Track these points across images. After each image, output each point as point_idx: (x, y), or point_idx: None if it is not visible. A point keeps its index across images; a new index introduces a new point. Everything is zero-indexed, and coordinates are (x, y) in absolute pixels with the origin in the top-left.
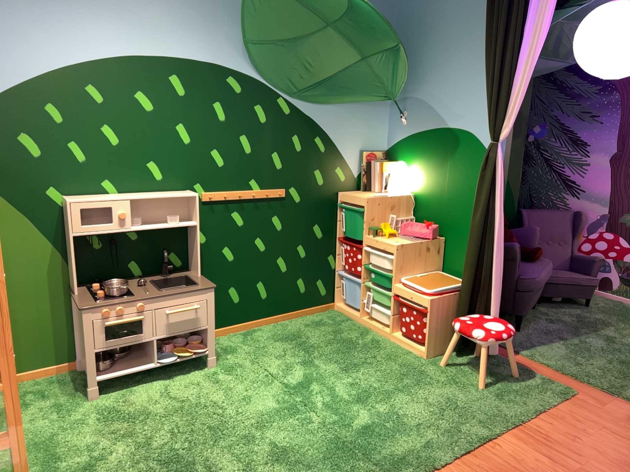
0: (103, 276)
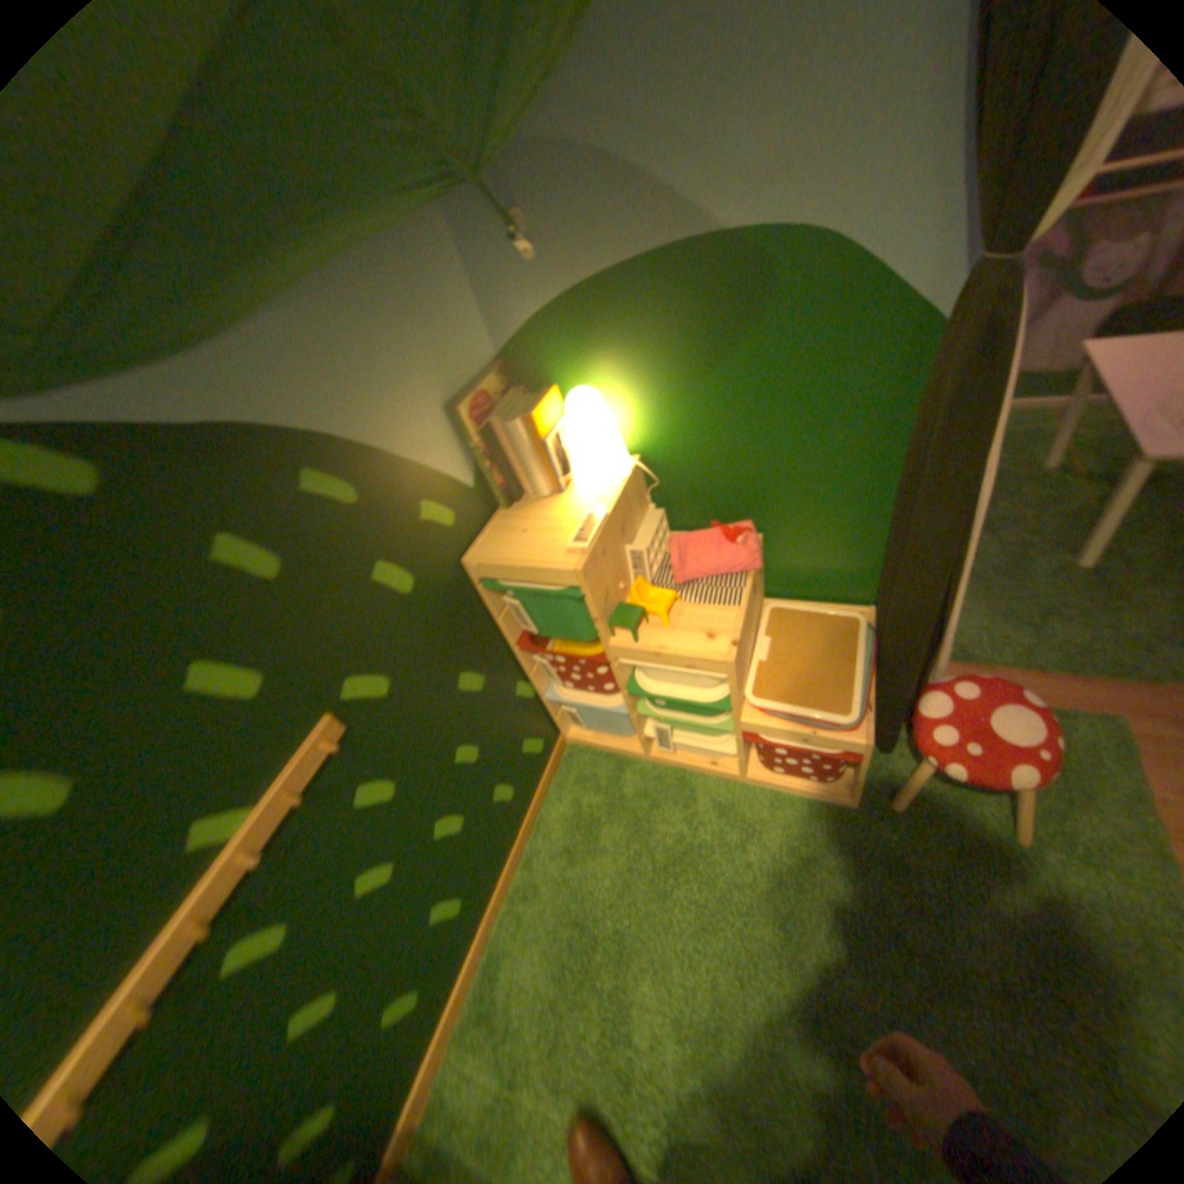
0: None
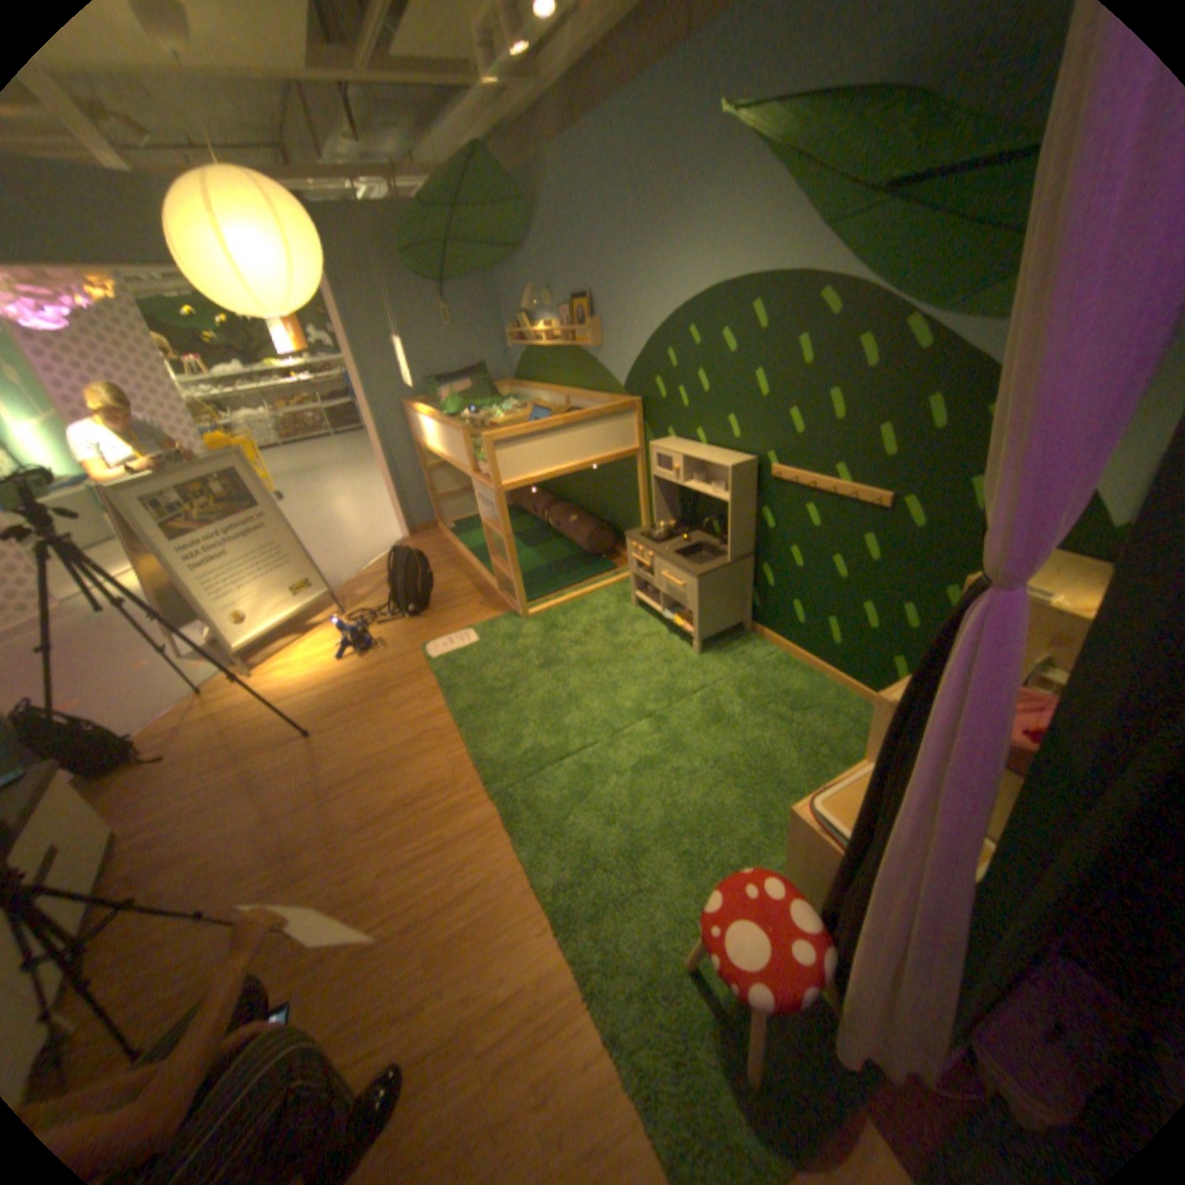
0: (694, 522)
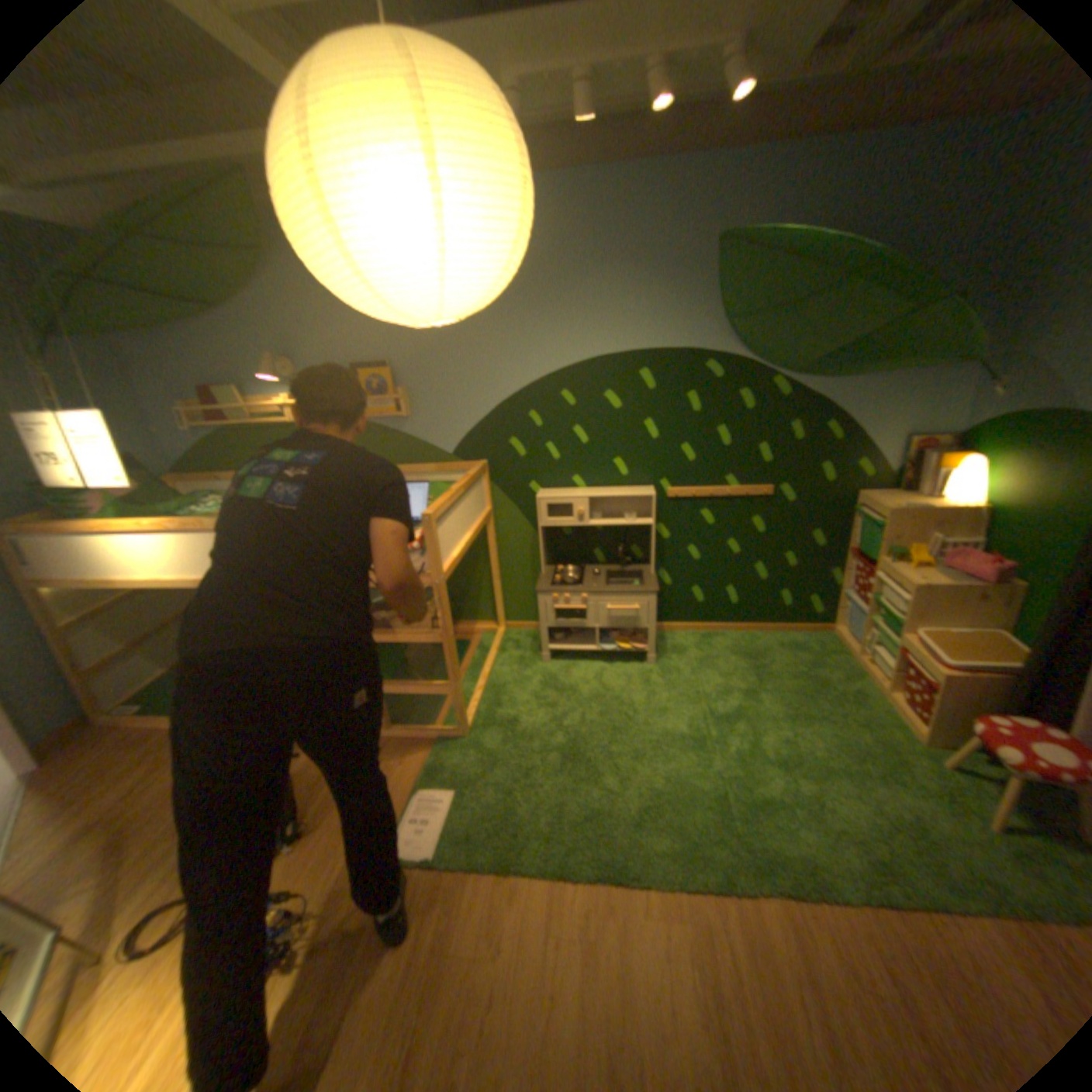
0: (572, 560)
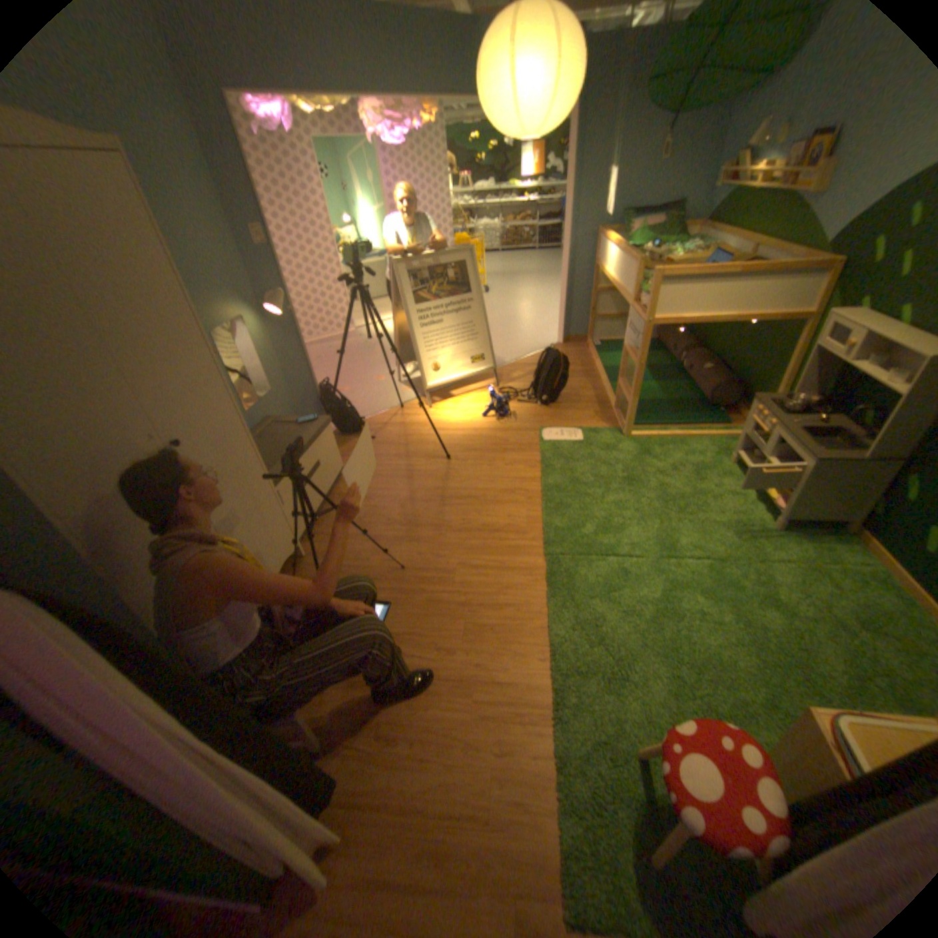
0: (844, 404)
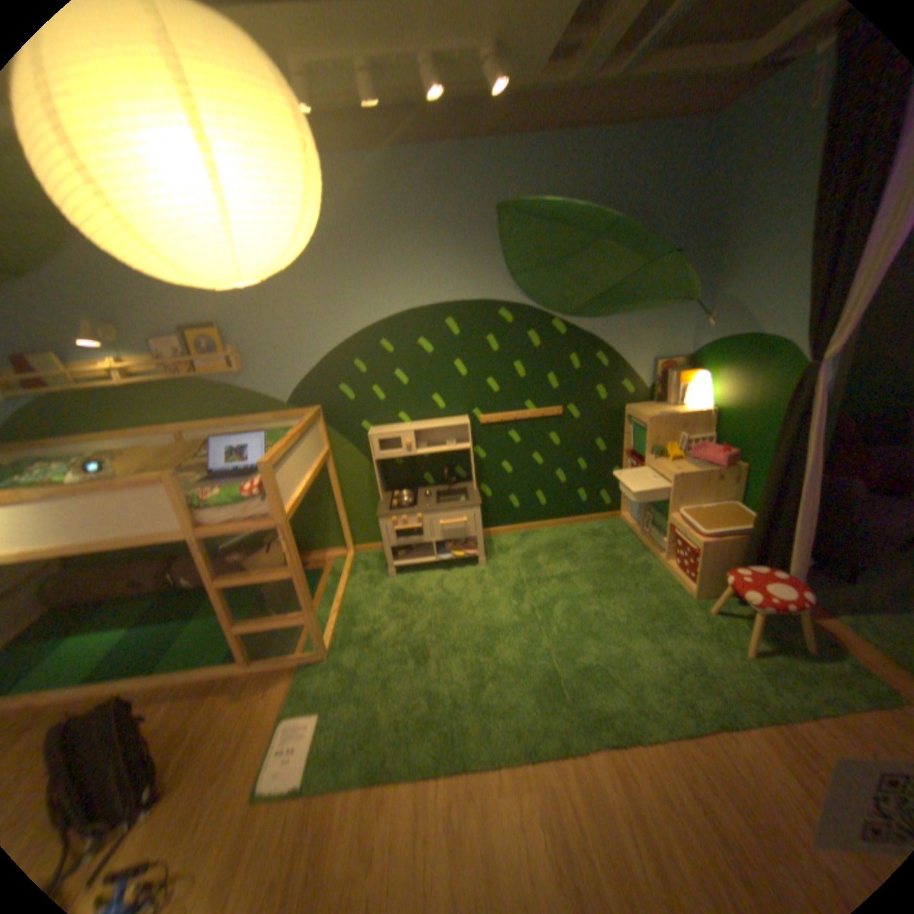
0: (406, 485)
